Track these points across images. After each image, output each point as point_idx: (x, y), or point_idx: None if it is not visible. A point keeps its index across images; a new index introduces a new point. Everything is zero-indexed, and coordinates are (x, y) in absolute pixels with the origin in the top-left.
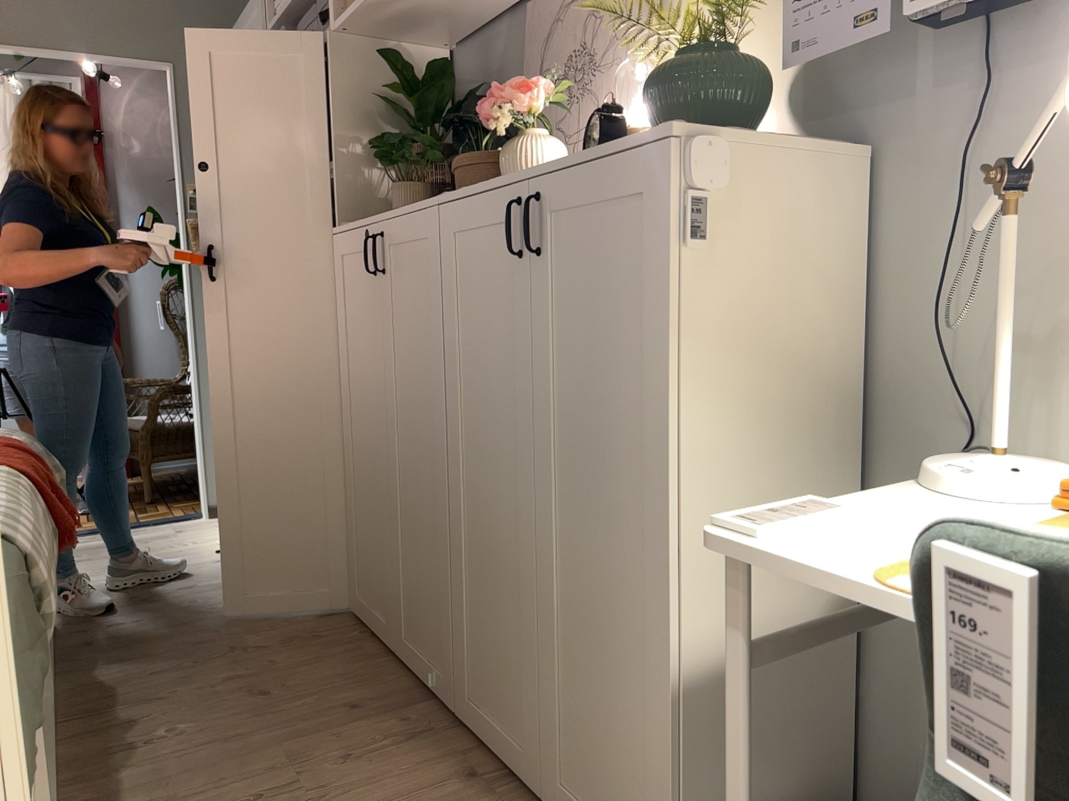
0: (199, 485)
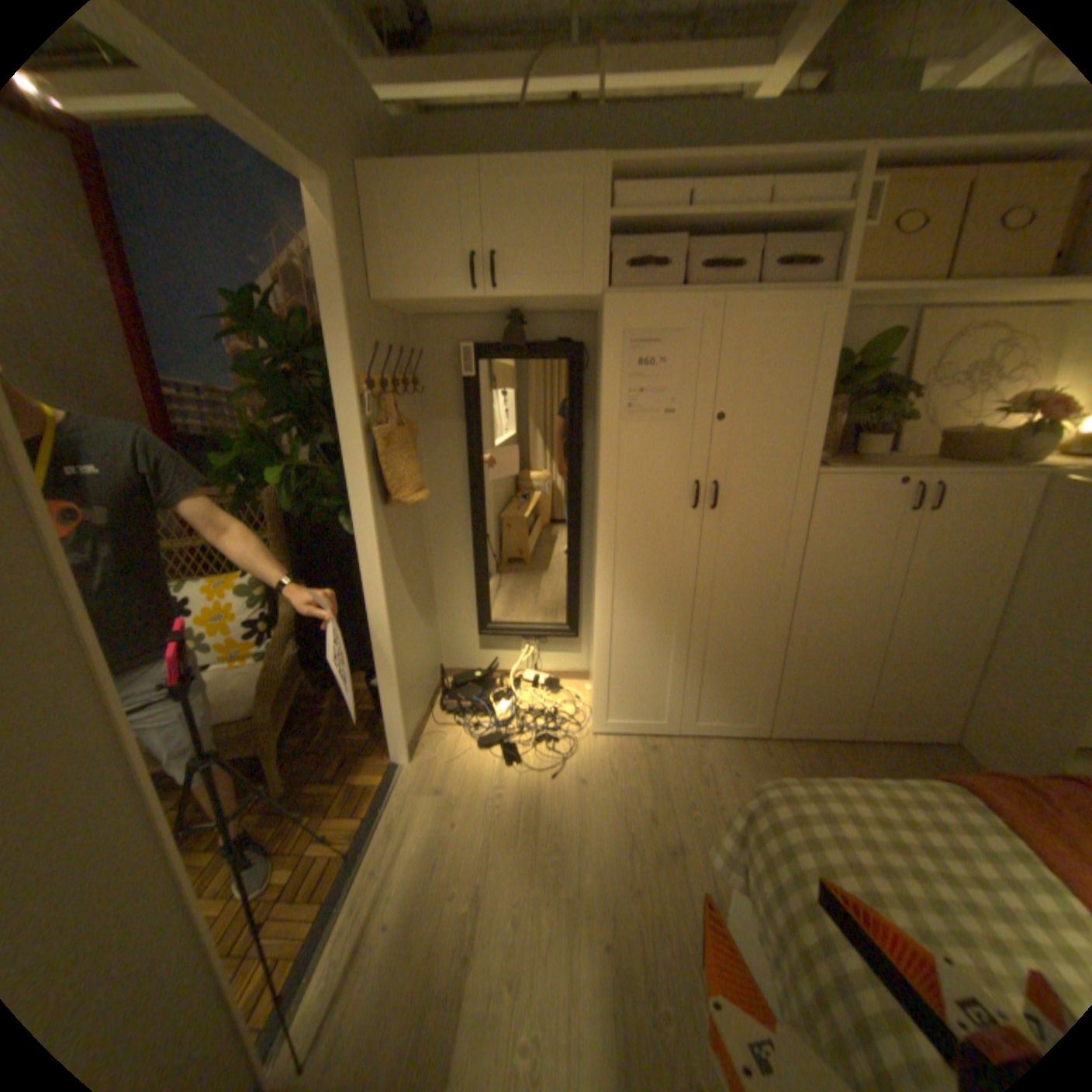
0: (390, 737)
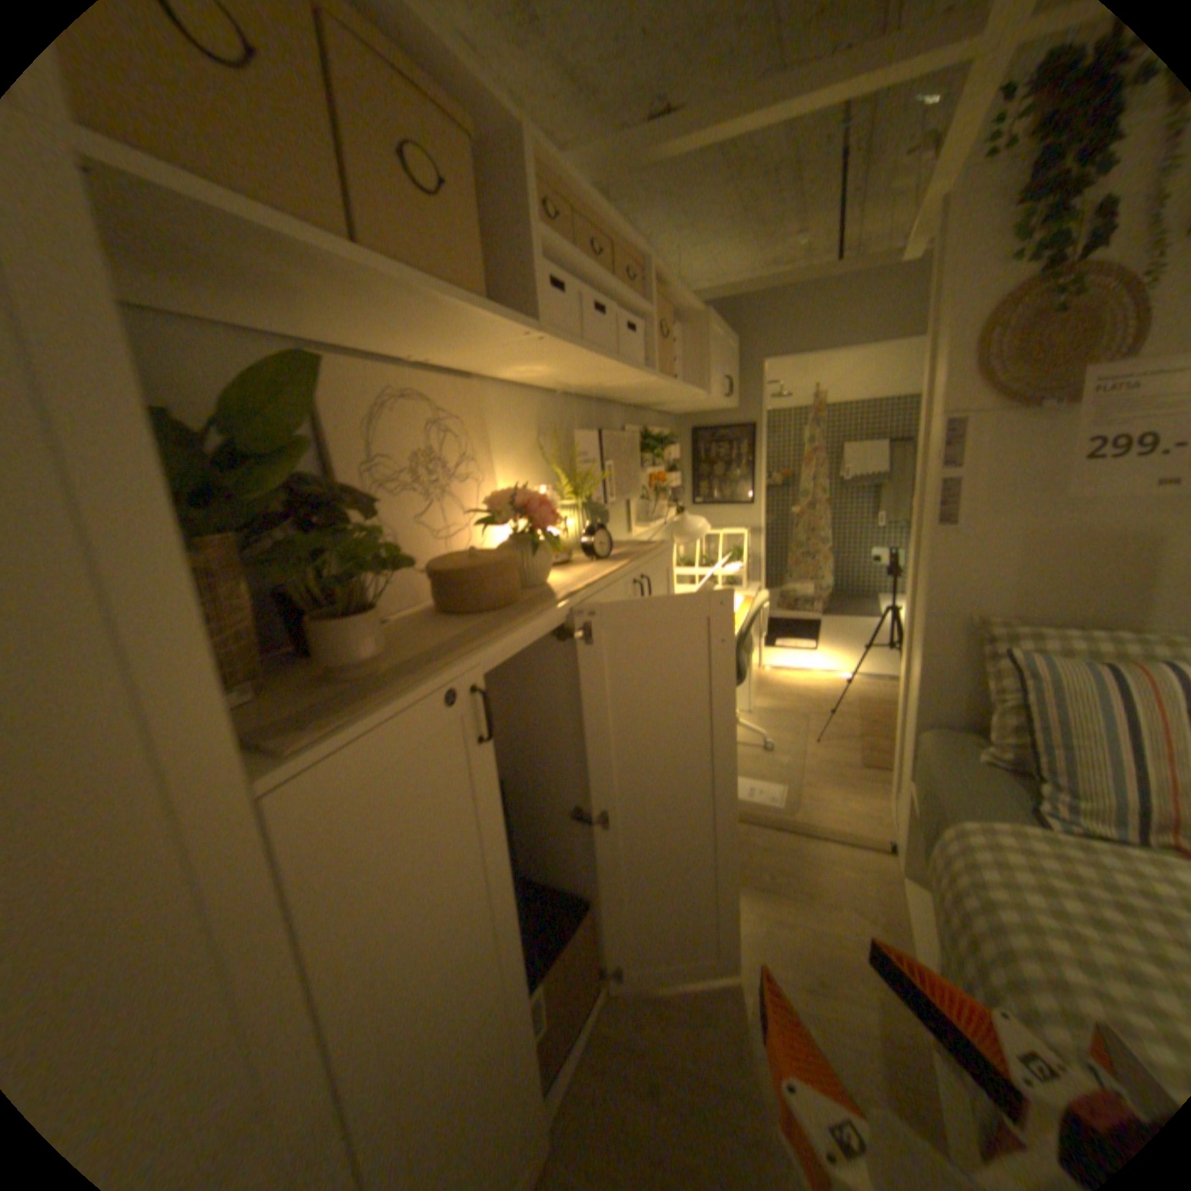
0: None
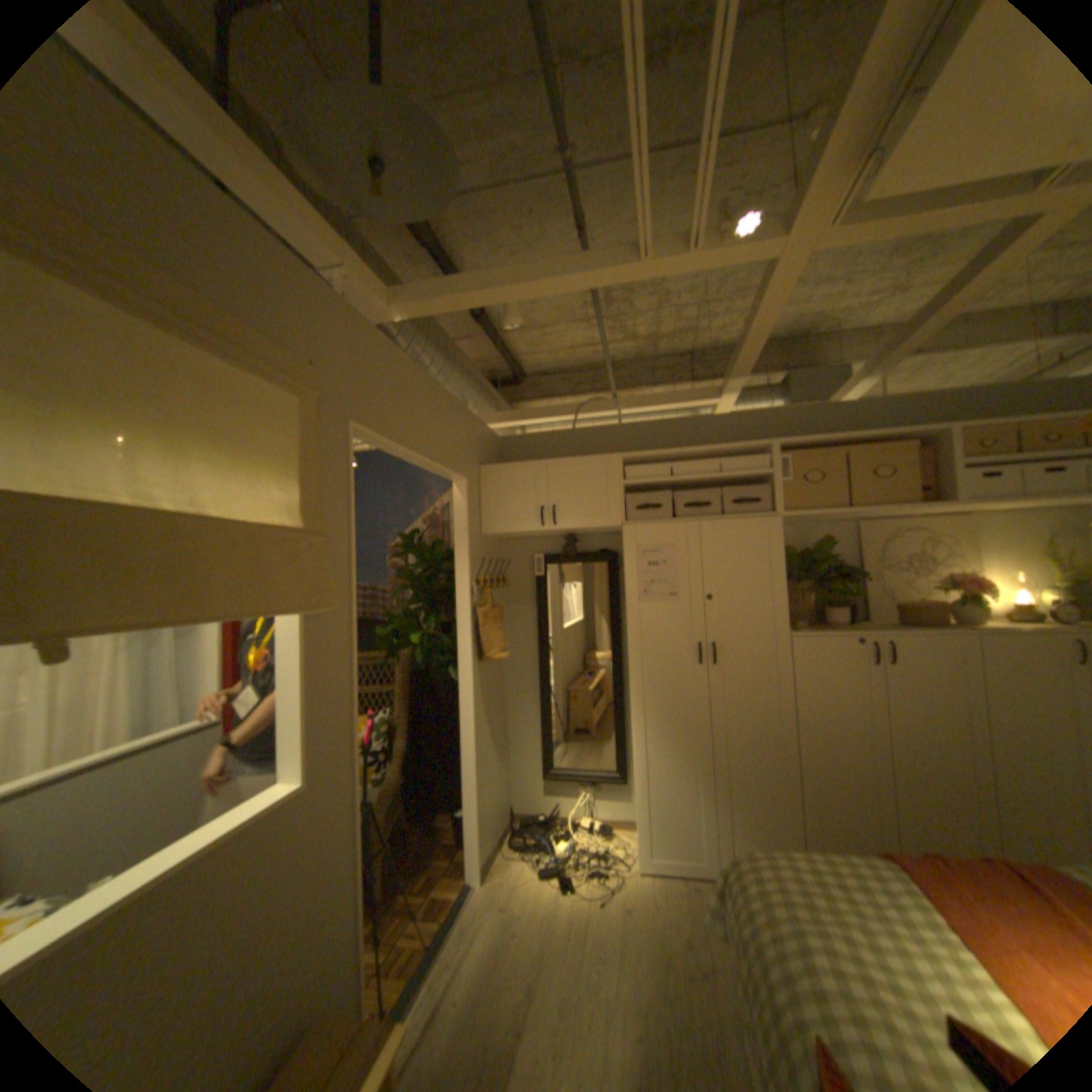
0: (466, 858)
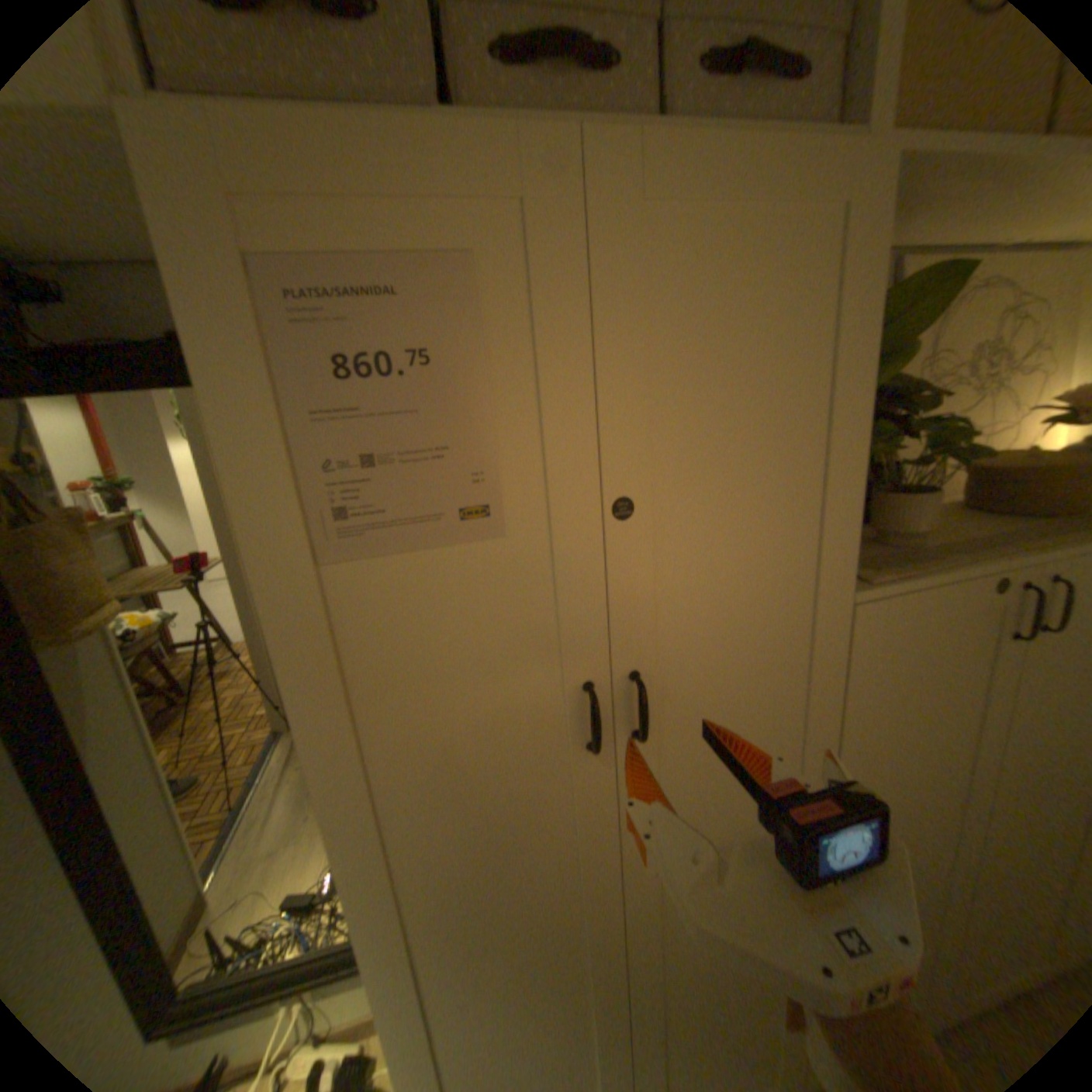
0: None
